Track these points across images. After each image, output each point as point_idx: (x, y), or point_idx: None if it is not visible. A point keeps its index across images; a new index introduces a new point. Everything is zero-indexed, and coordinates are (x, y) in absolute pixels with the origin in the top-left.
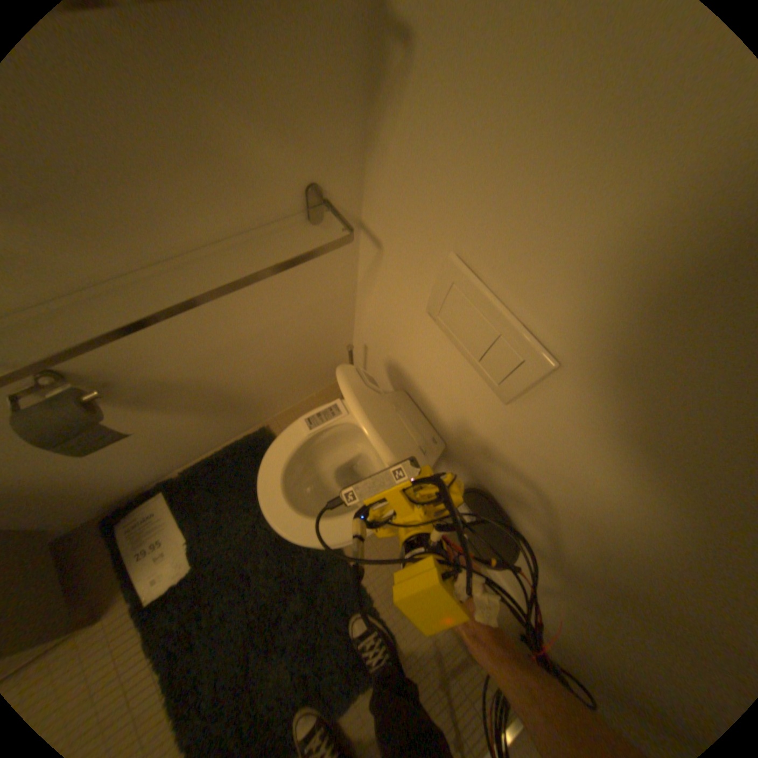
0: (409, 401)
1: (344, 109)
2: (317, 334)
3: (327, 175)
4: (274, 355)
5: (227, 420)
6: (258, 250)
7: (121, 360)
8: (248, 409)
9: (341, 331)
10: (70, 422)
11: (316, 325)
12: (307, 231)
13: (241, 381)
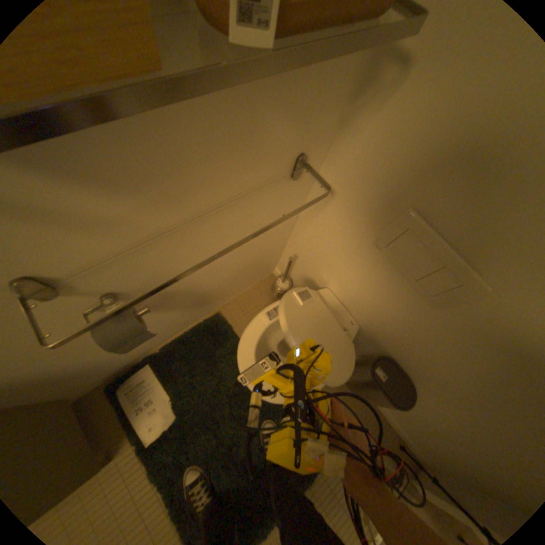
0: (333, 295)
1: (337, 103)
2: (266, 249)
3: (312, 146)
4: (238, 266)
5: (196, 311)
6: (256, 199)
7: (153, 281)
8: (211, 302)
9: (280, 245)
10: (132, 332)
11: (268, 243)
12: (287, 184)
13: (214, 285)
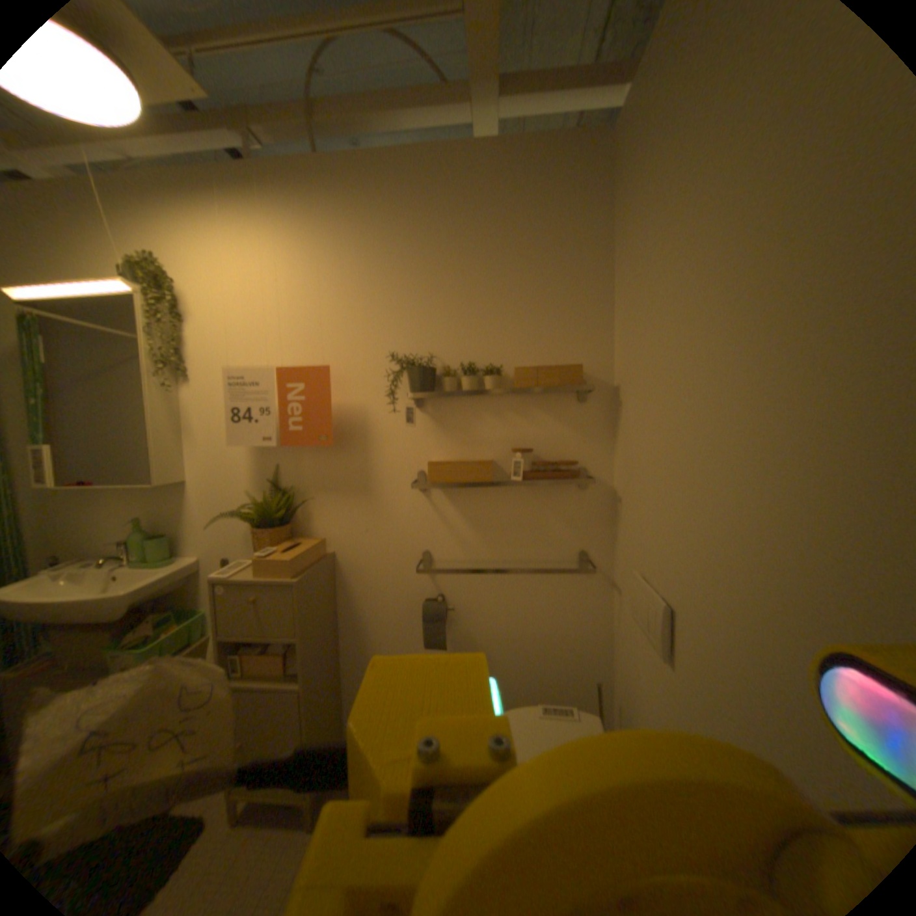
0: None
1: (604, 524)
2: (580, 671)
3: (594, 549)
4: (542, 669)
5: None
6: (552, 575)
7: (468, 609)
8: None
9: (603, 683)
10: (440, 612)
11: (580, 659)
12: (580, 575)
13: (513, 680)
